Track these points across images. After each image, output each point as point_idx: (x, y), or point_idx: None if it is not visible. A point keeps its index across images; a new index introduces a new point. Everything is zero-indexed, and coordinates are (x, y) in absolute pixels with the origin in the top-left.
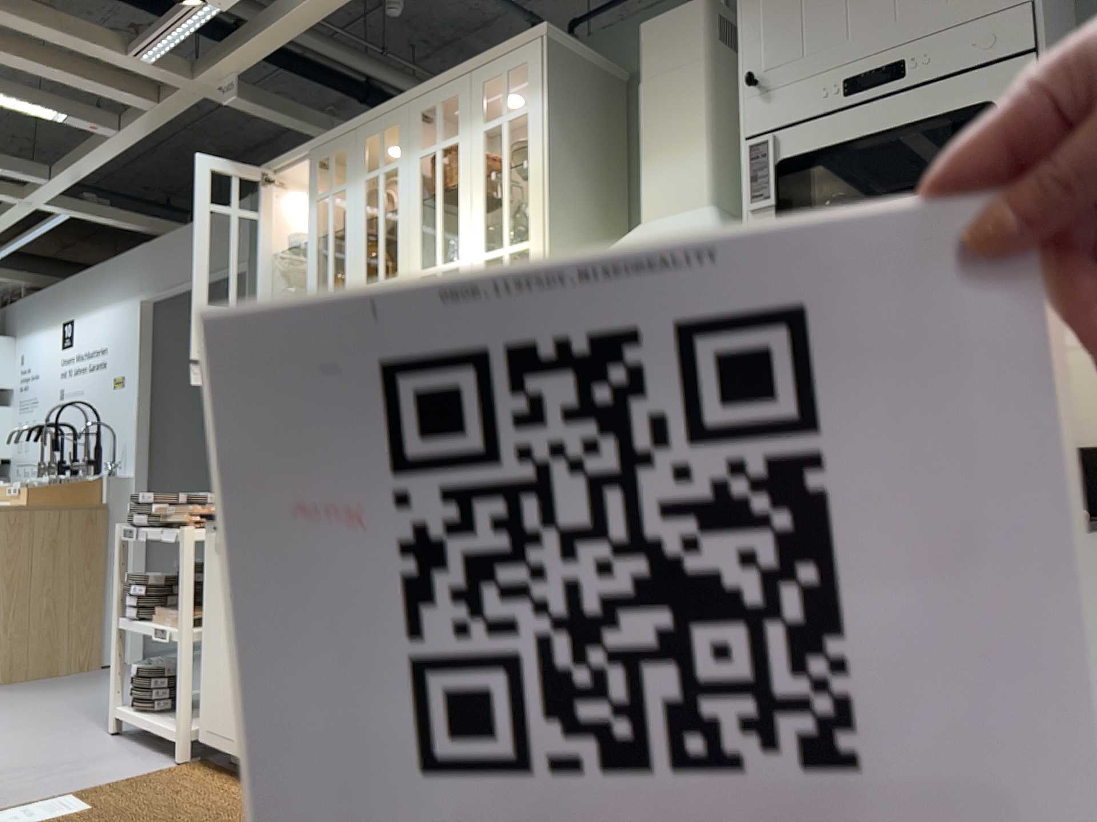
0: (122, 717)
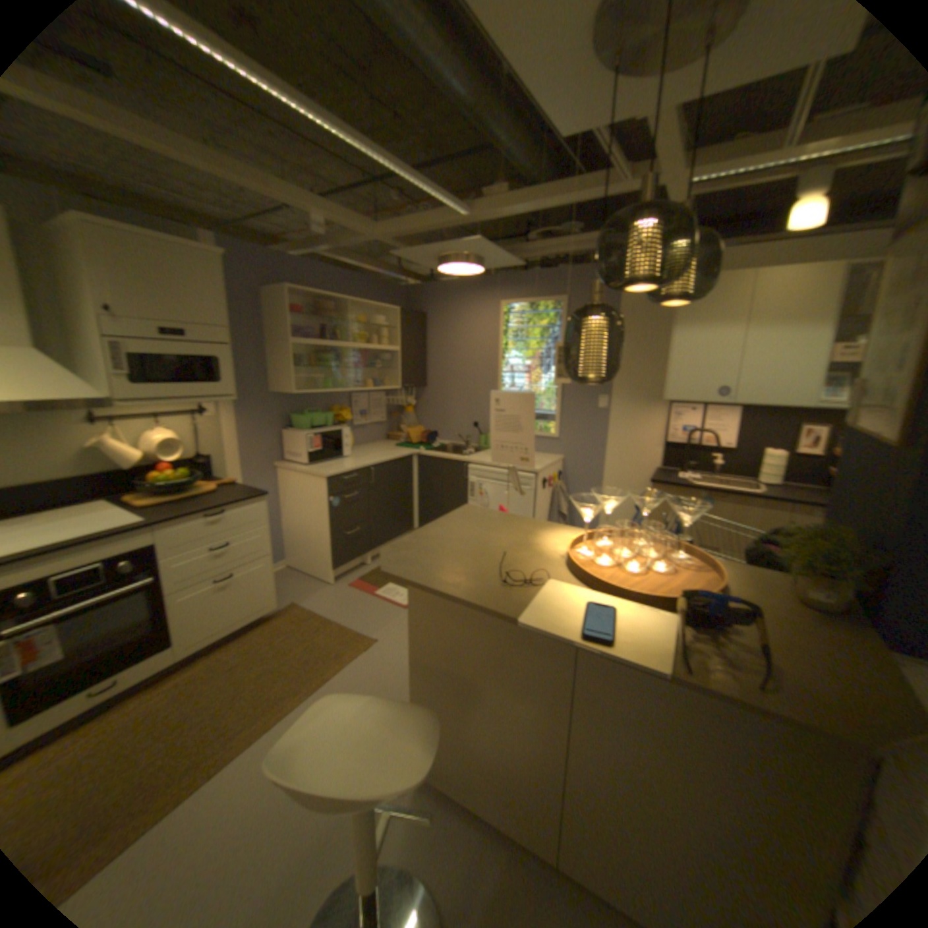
0: None
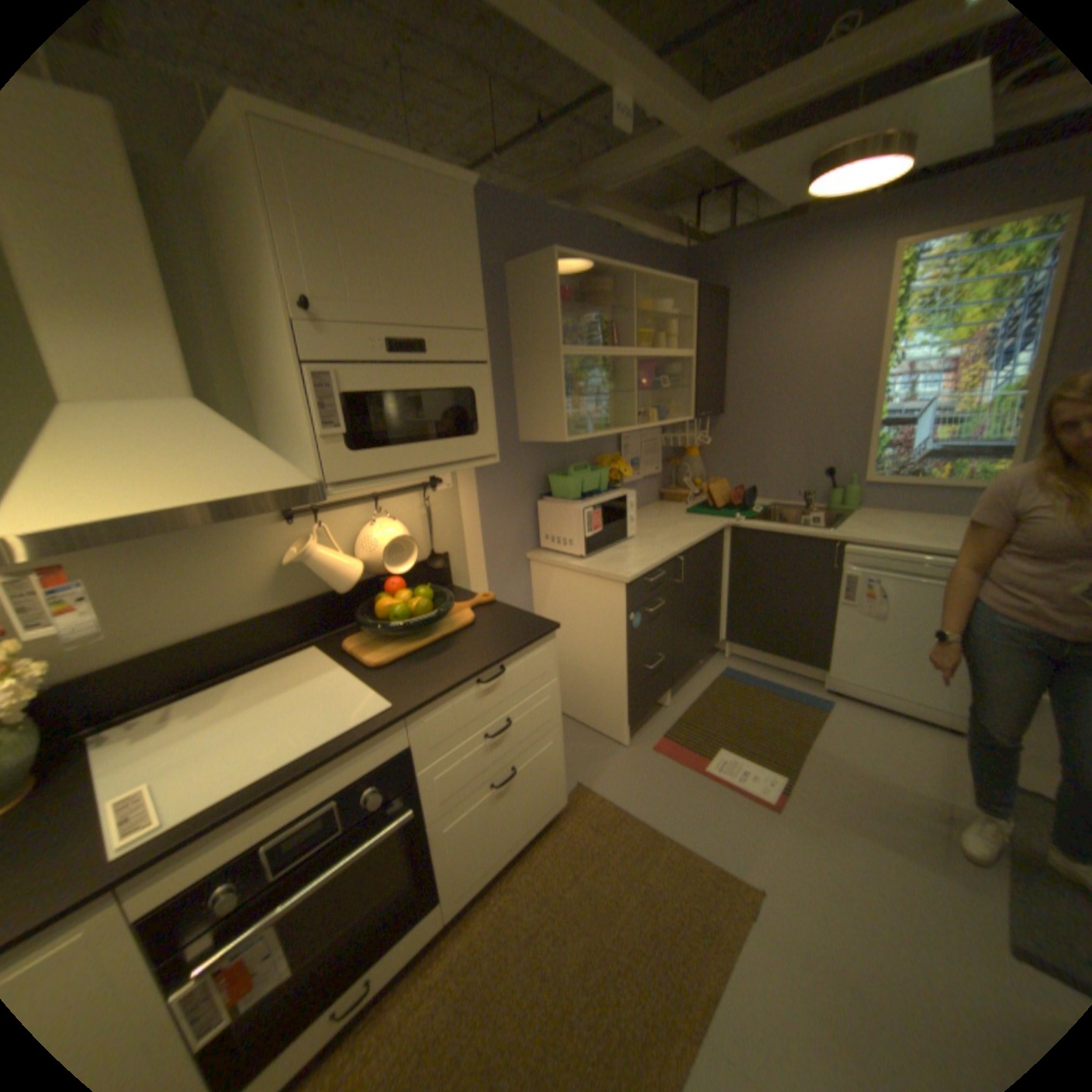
0: None
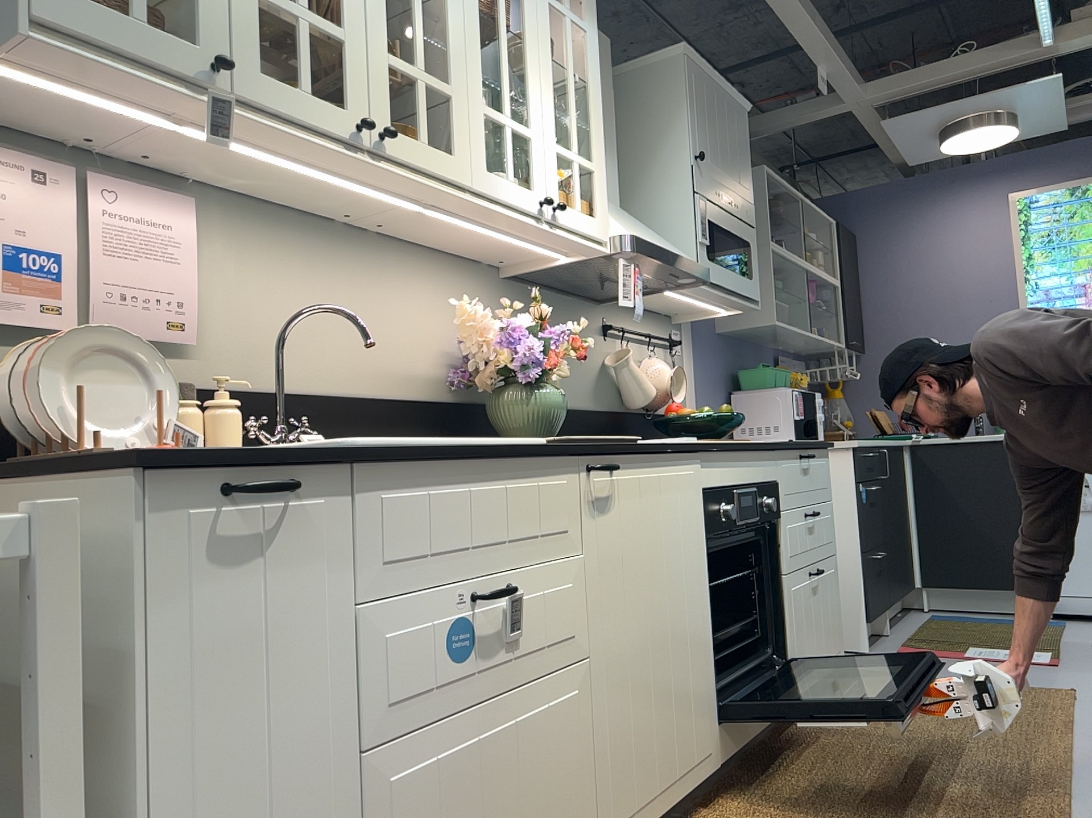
0: None
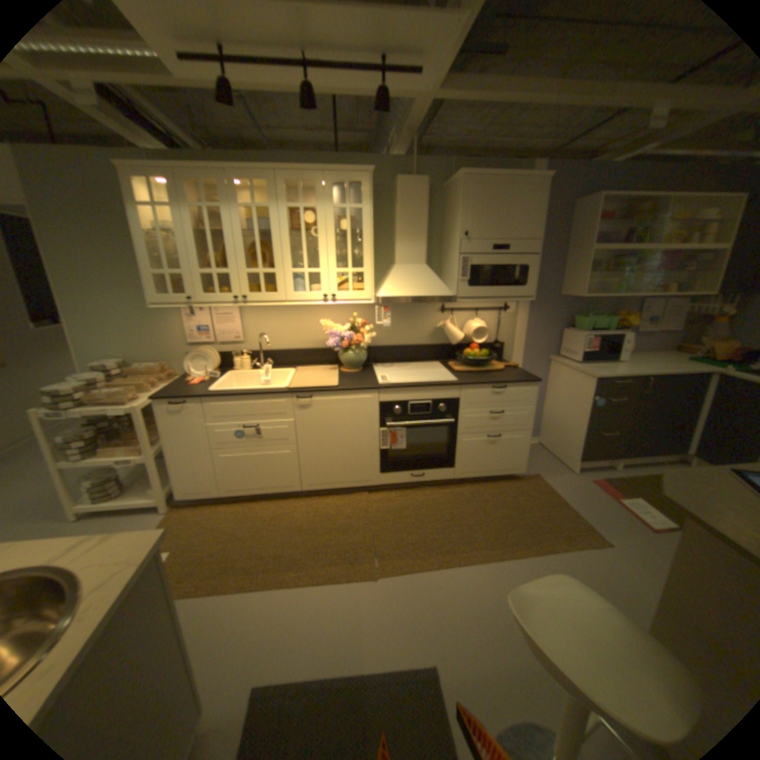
0: (85, 511)
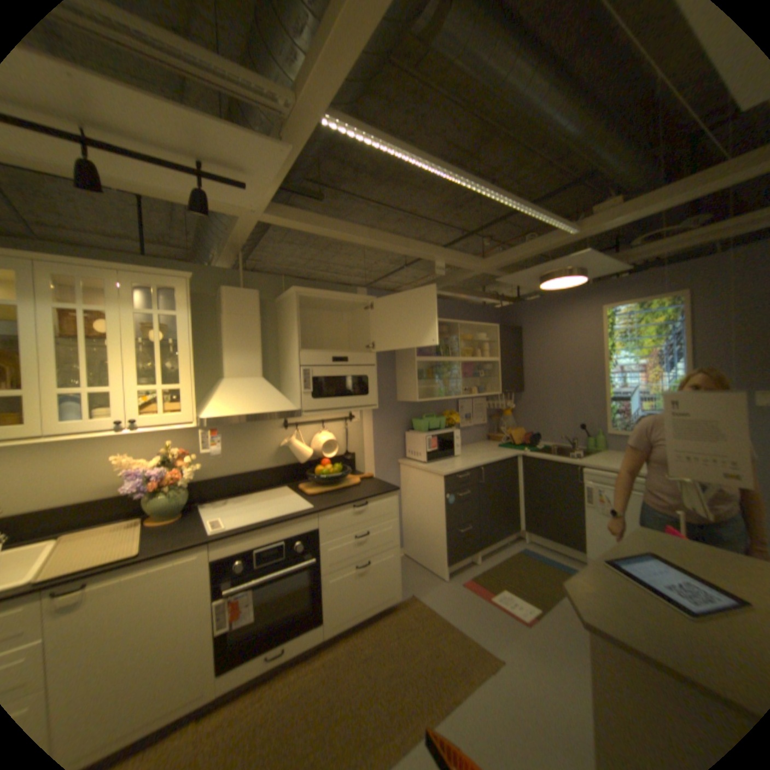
0: None
